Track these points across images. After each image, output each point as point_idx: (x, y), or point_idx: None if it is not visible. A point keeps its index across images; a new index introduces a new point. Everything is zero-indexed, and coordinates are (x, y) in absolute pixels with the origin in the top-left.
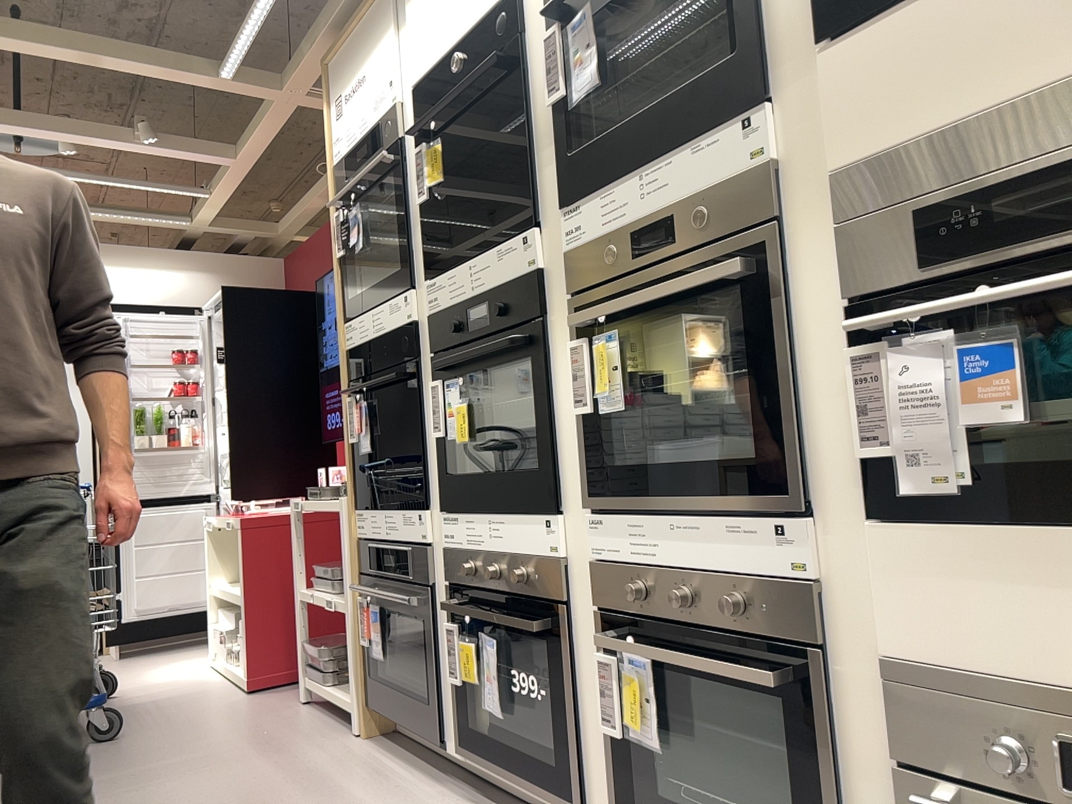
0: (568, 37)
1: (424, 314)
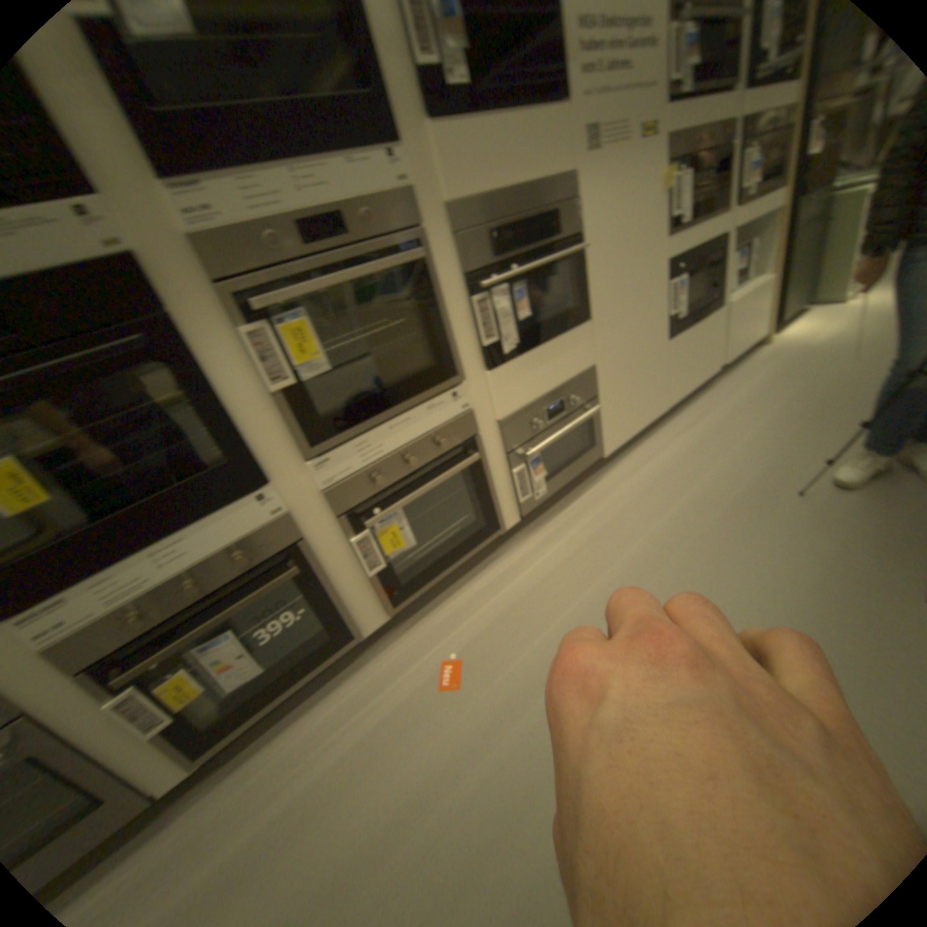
0: None
1: None
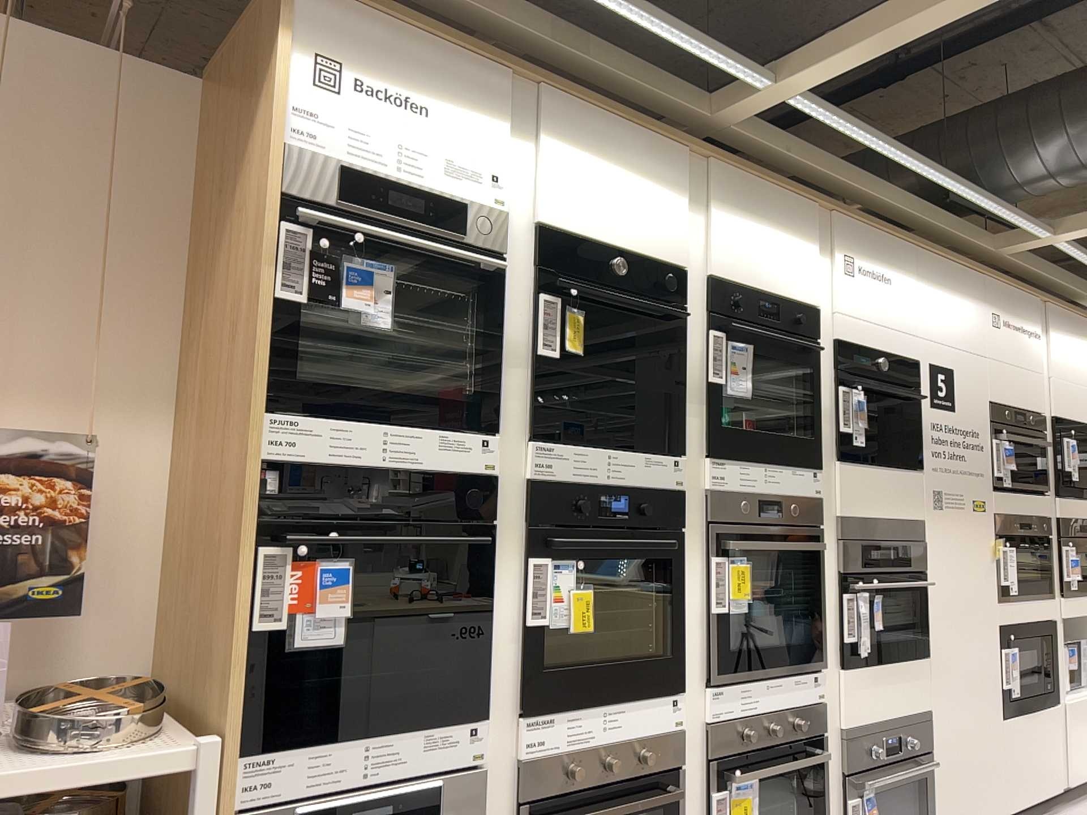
0: (722, 351)
1: (514, 470)
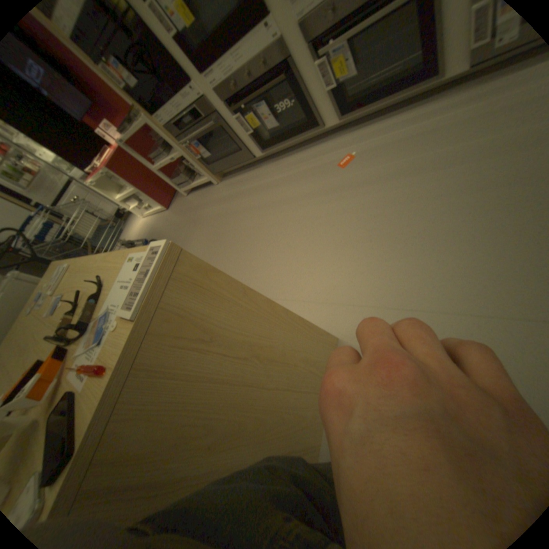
0: None
1: None
